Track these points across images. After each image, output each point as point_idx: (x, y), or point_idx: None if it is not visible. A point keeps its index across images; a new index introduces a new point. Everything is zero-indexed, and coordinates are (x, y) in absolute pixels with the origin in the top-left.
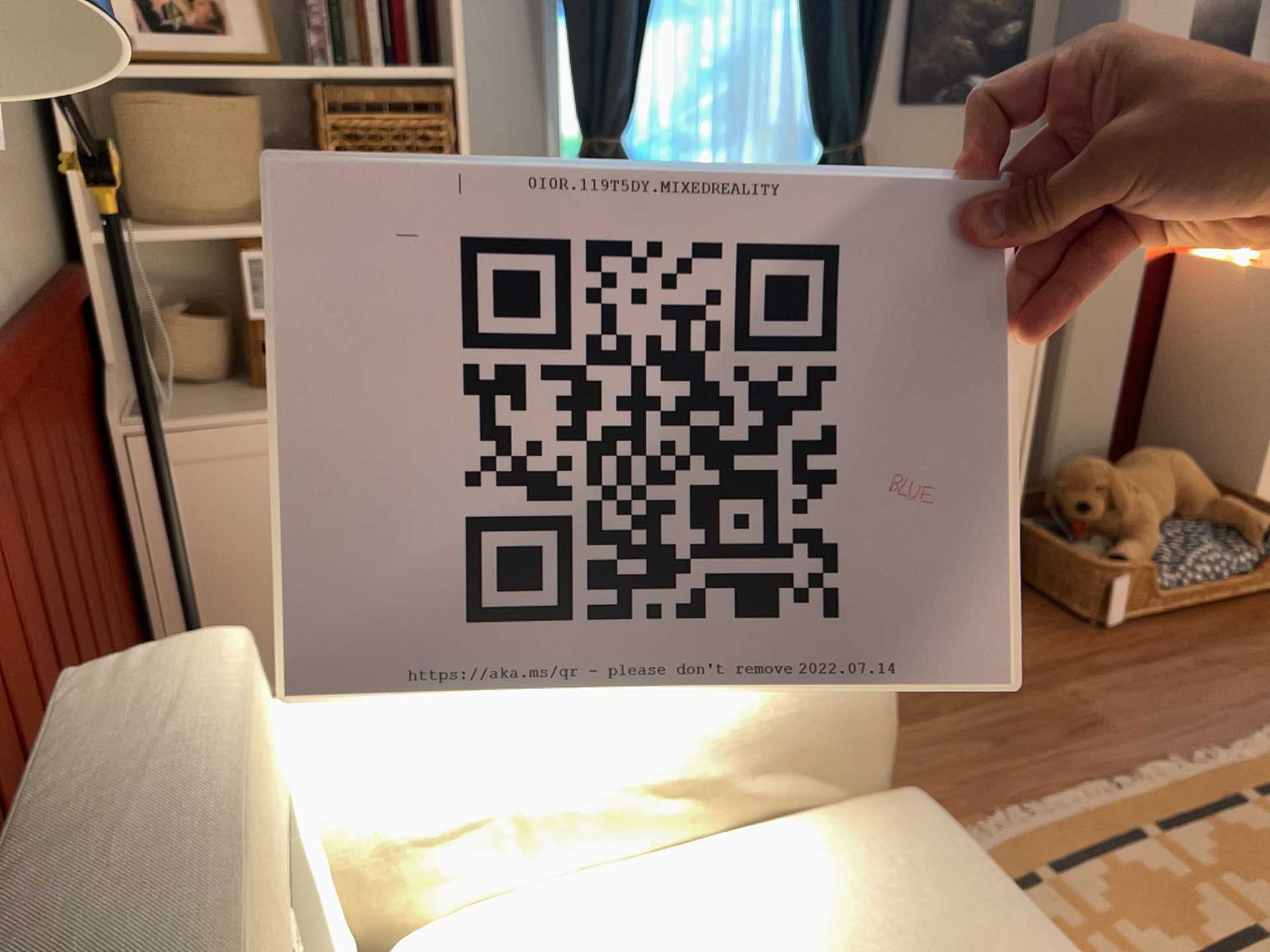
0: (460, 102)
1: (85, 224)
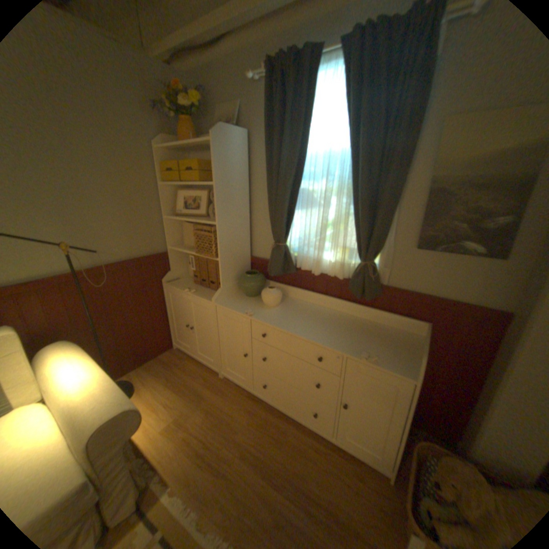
0: (218, 230)
1: (169, 244)
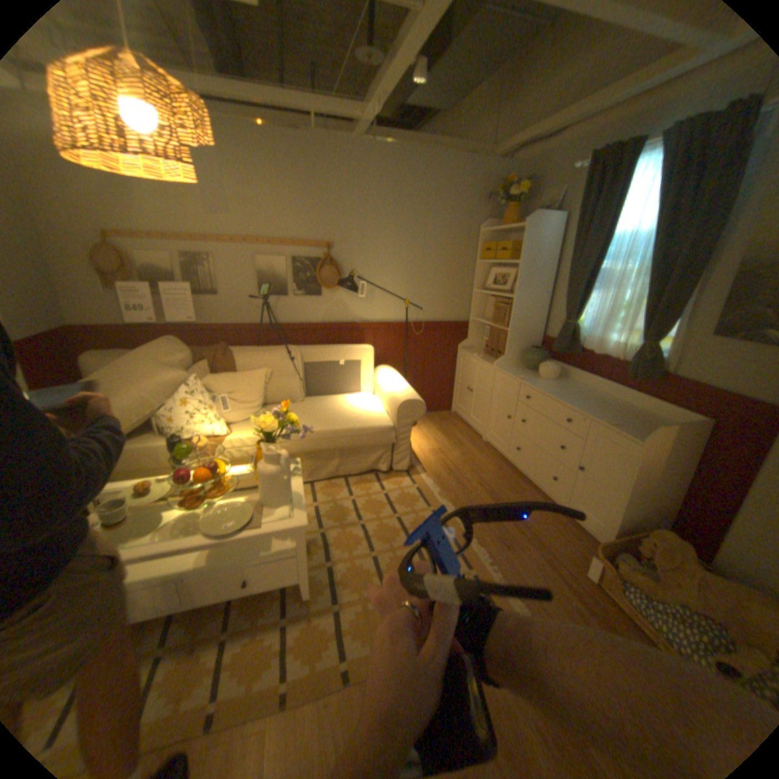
0: (514, 304)
1: (471, 315)
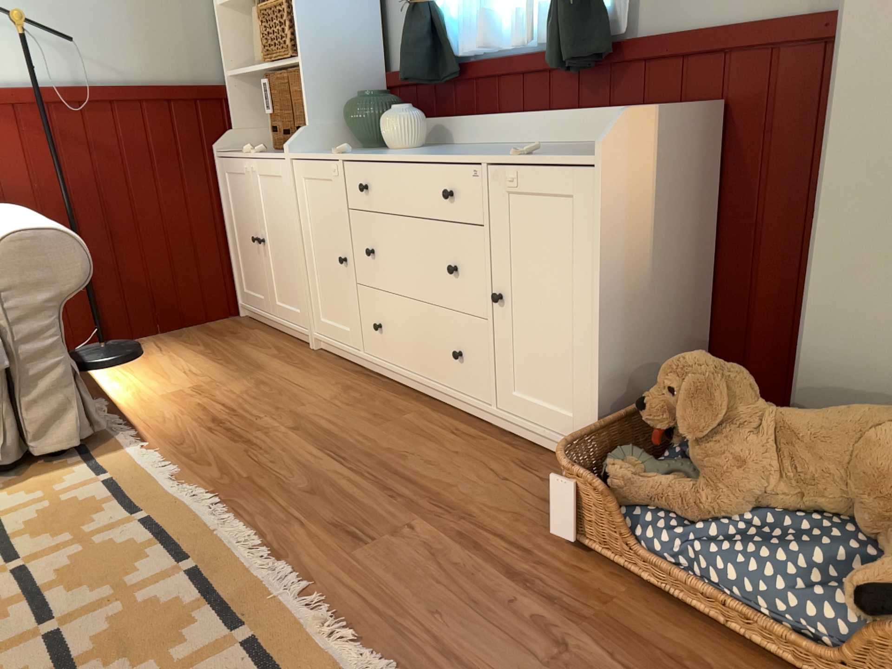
0: None
1: (228, 69)
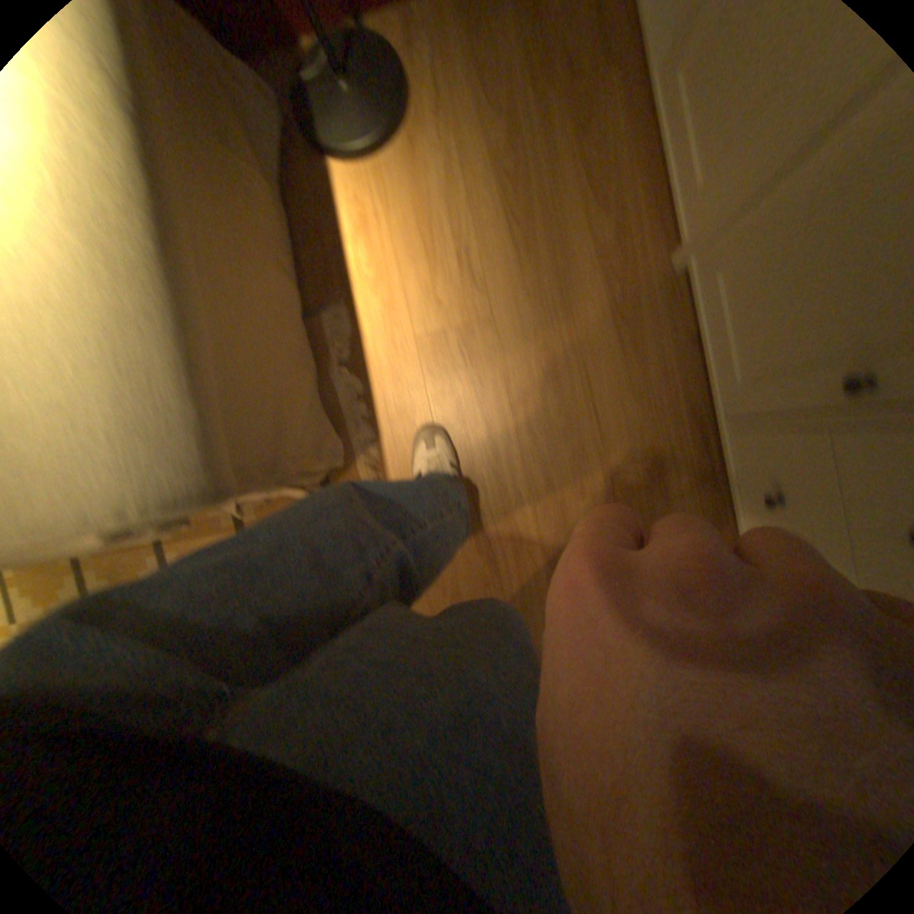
0: None
1: None
